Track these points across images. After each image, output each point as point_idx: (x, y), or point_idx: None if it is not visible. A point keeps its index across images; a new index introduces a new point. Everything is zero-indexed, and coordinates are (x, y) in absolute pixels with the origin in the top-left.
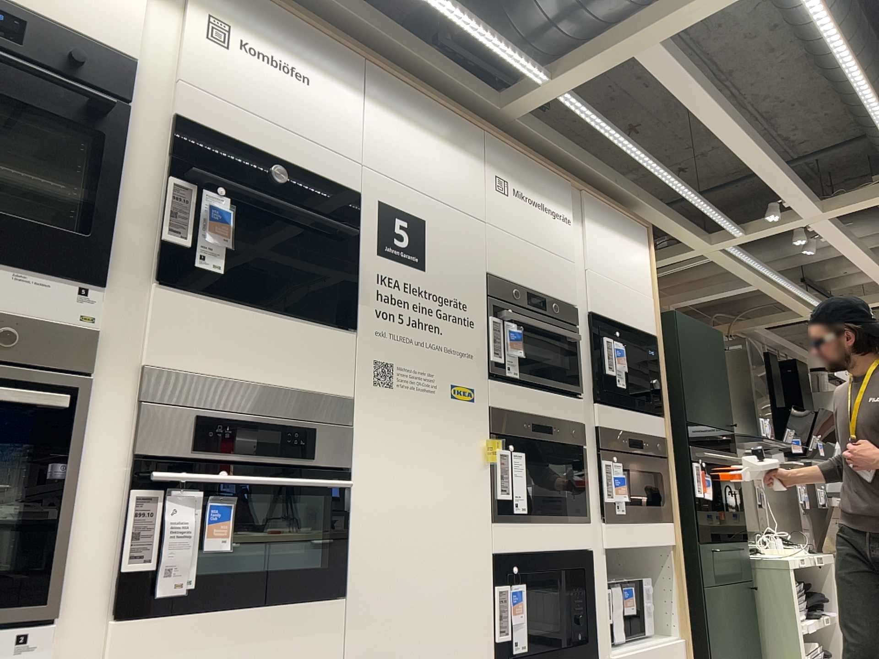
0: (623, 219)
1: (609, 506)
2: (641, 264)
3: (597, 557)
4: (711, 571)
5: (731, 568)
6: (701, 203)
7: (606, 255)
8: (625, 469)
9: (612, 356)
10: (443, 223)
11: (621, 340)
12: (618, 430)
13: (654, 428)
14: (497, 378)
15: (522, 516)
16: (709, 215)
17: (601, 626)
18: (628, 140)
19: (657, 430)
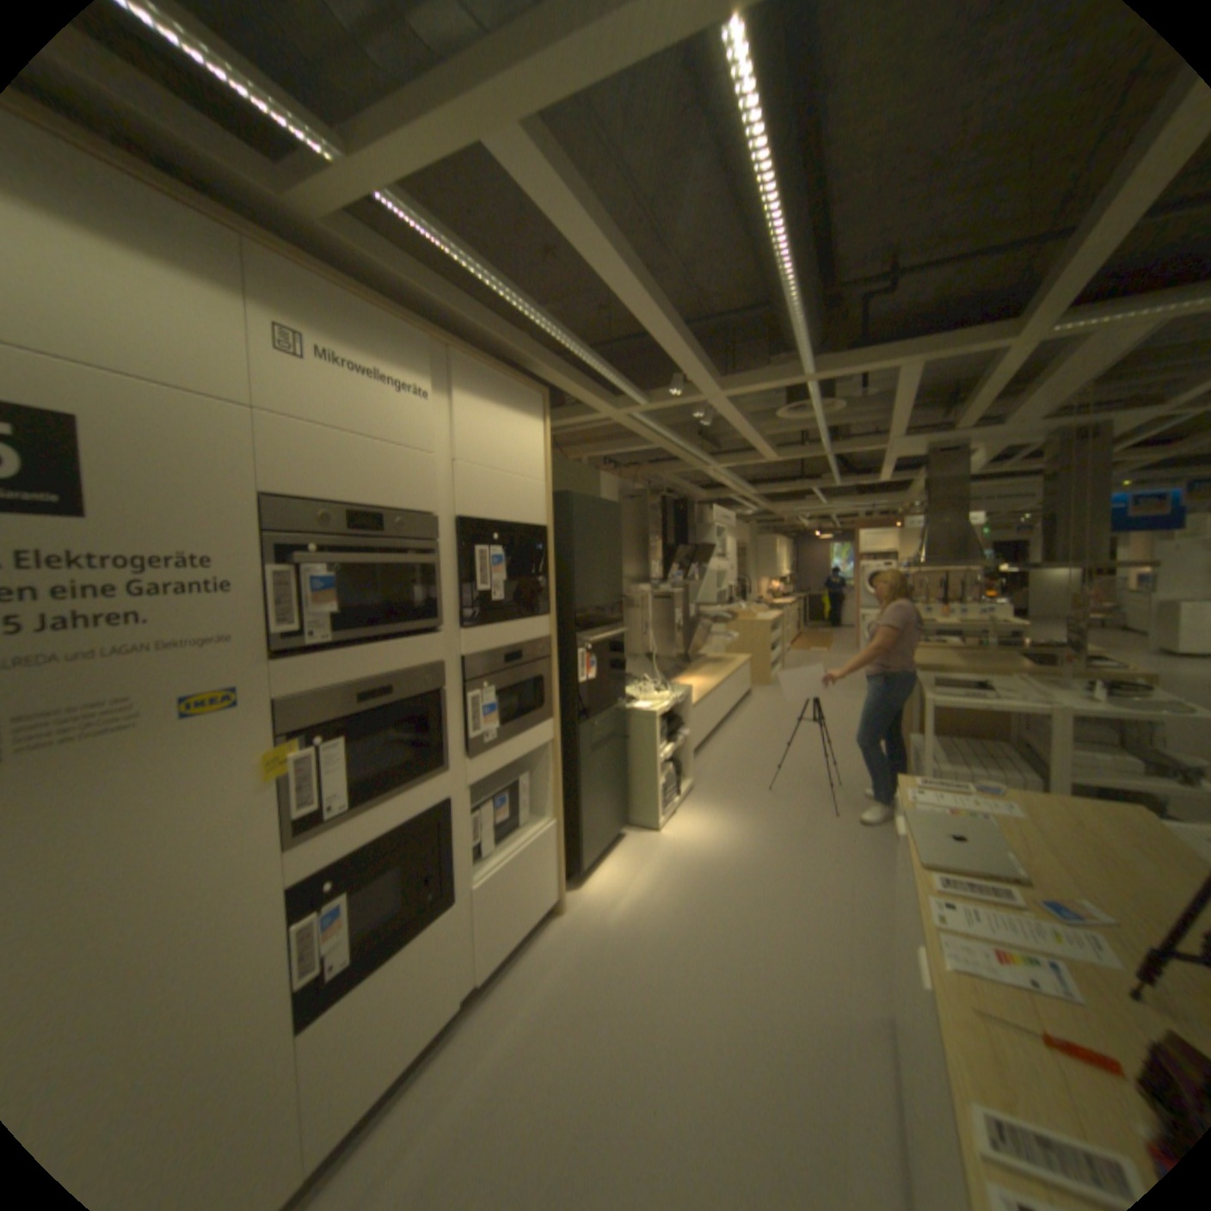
0: (512, 387)
1: (477, 733)
2: (534, 444)
3: (457, 799)
4: (587, 745)
5: (608, 731)
6: (605, 371)
7: (485, 438)
8: (497, 692)
9: (486, 568)
10: (134, 420)
11: (500, 545)
12: (490, 651)
13: (536, 632)
14: (288, 652)
15: (336, 817)
16: (615, 383)
17: (460, 864)
18: (506, 283)
19: (540, 633)
